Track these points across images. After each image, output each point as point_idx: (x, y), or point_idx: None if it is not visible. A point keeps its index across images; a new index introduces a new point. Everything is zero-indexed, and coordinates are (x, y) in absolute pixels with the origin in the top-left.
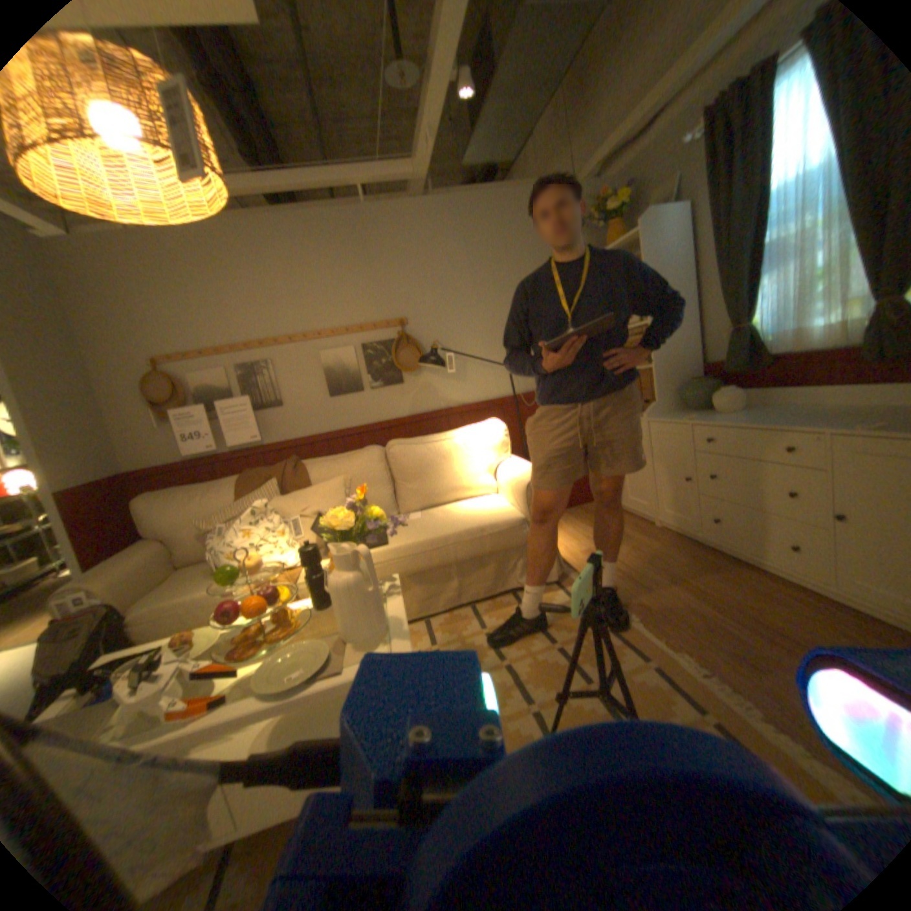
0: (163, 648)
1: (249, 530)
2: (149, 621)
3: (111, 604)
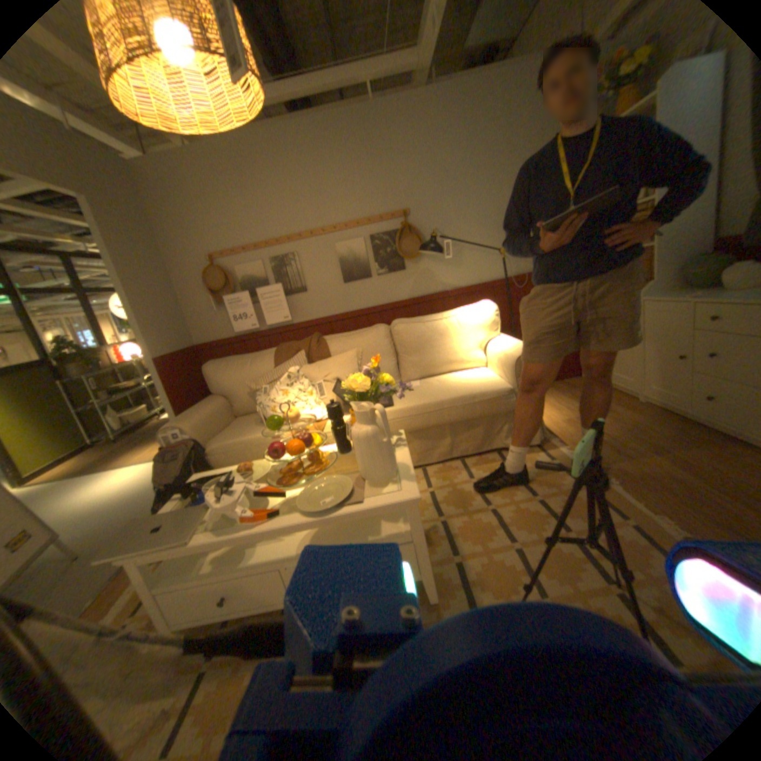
0: (233, 472)
1: (286, 390)
2: (221, 453)
3: (195, 439)
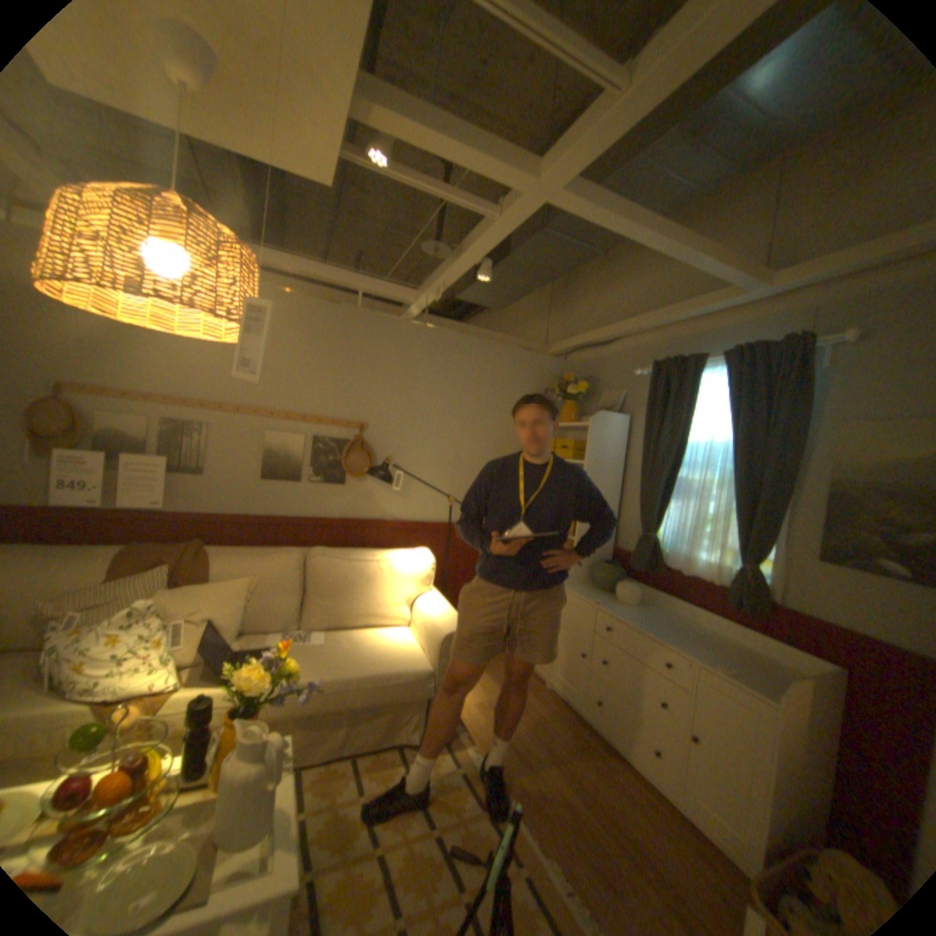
0: None
1: (117, 639)
2: None
3: None
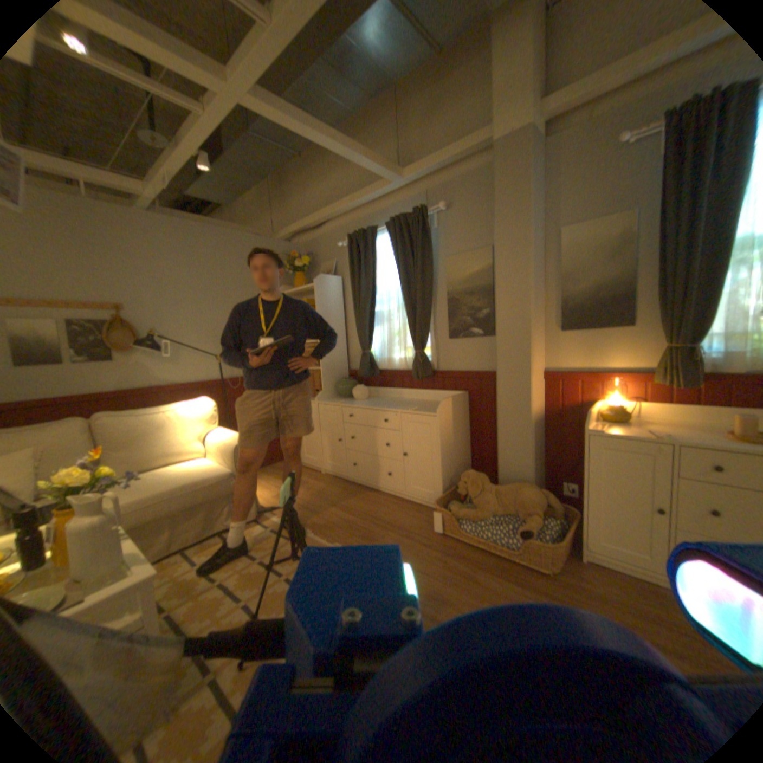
0: None
1: None
2: None
3: None
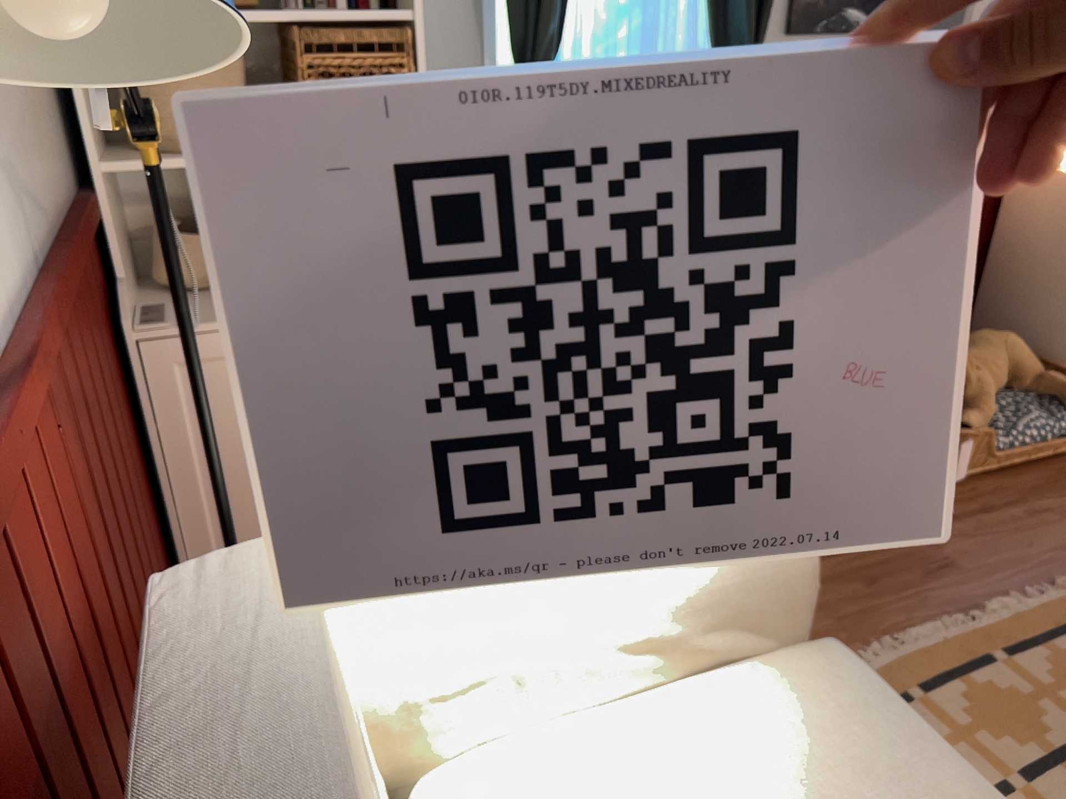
0: None
1: None
2: None
3: None
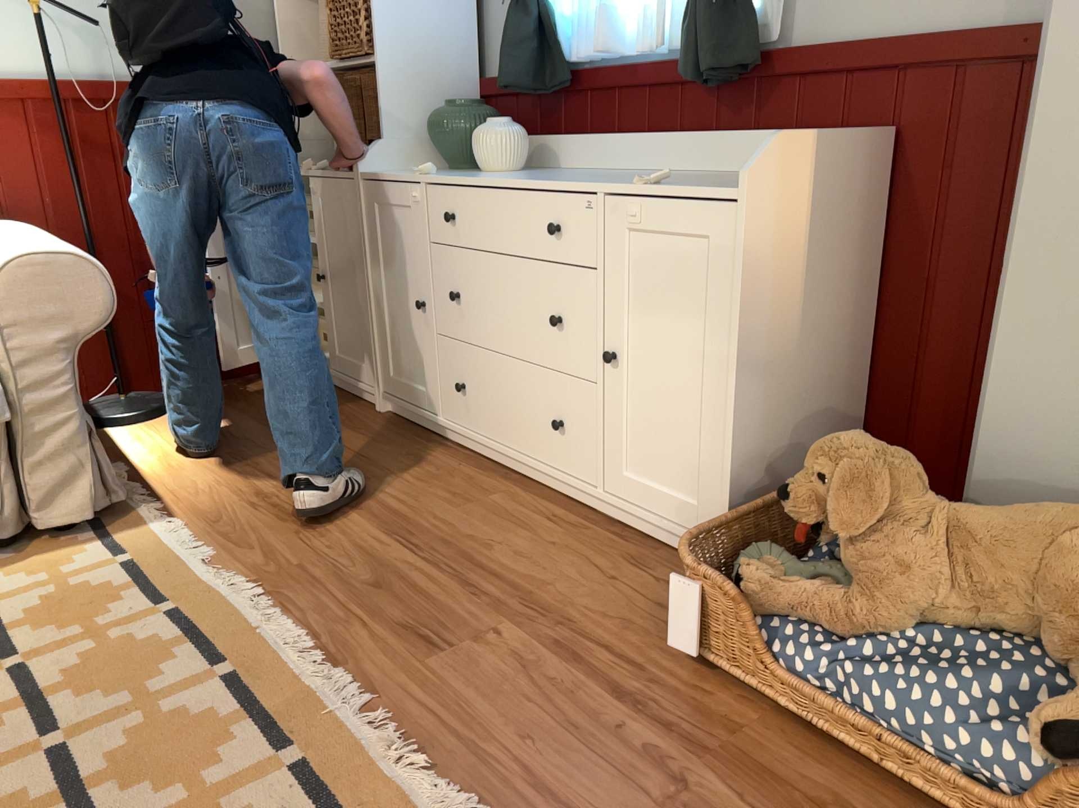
0: None
1: None
2: None
3: None
